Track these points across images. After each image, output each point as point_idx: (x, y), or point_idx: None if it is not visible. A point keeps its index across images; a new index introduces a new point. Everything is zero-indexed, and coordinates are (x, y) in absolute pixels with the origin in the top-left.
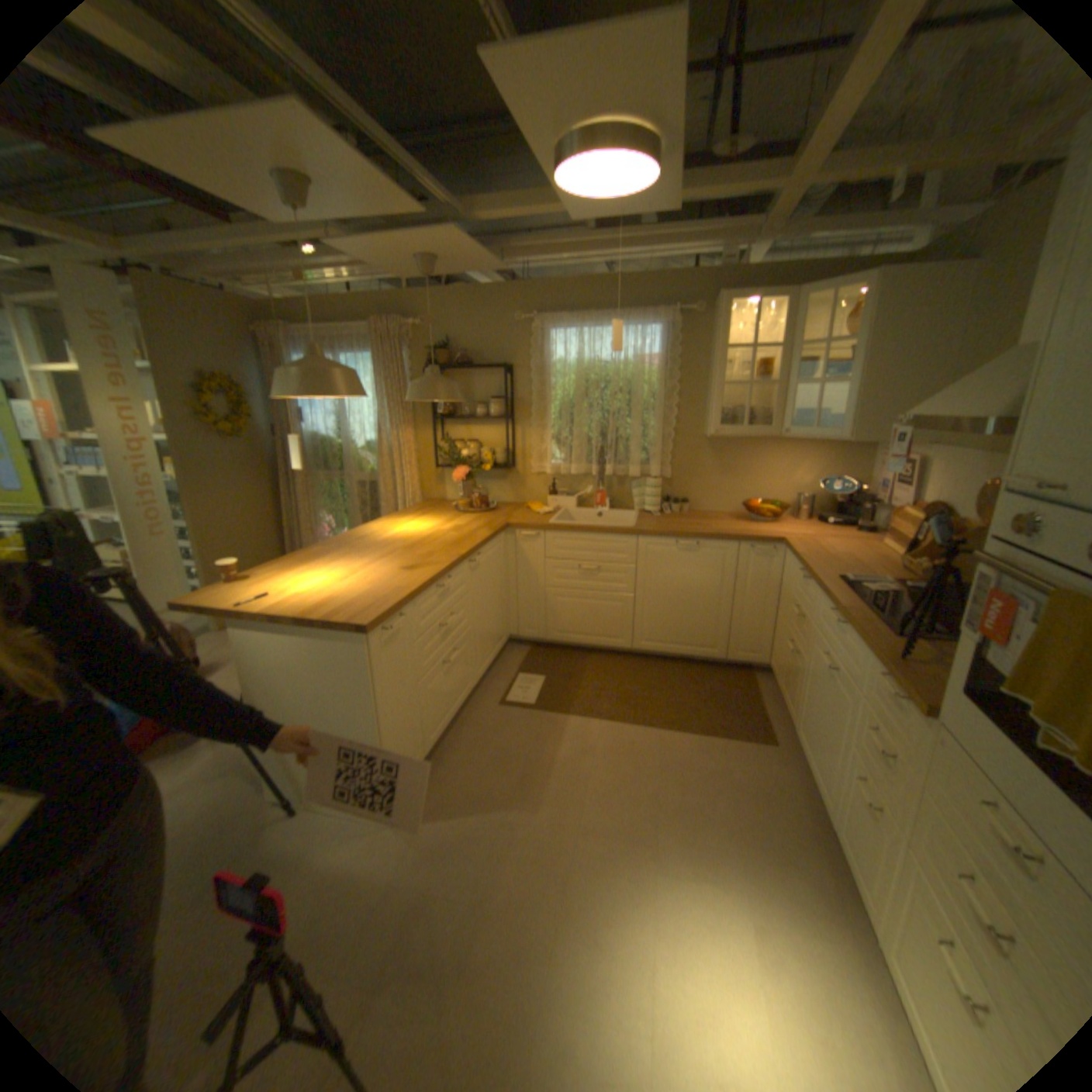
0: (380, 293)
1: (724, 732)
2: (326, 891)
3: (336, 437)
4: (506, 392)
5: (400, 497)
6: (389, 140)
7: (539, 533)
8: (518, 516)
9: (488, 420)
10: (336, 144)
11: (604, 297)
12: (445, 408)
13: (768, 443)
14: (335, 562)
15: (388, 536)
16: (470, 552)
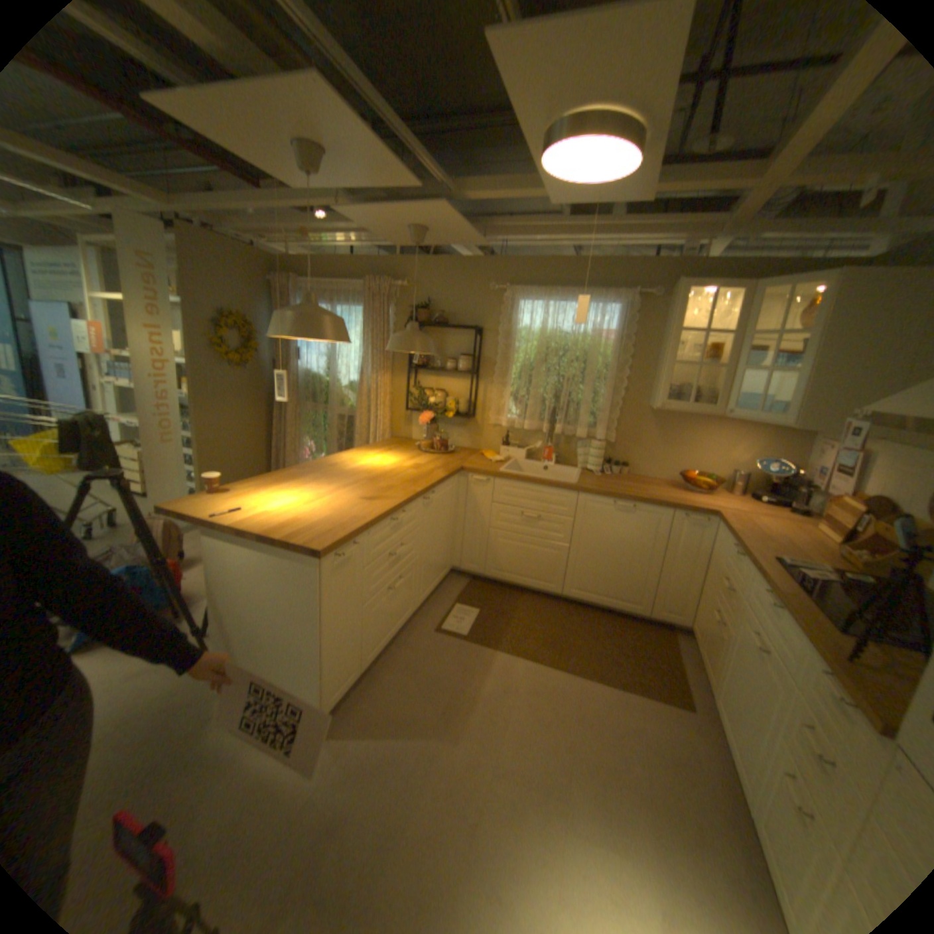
0: (376, 256)
1: (643, 690)
2: (252, 795)
3: (324, 375)
4: (474, 350)
5: (371, 432)
6: (396, 120)
7: (489, 479)
8: (472, 461)
9: (455, 373)
10: (349, 117)
11: (571, 276)
12: (420, 359)
13: (710, 420)
14: (305, 485)
15: (355, 466)
16: (425, 490)
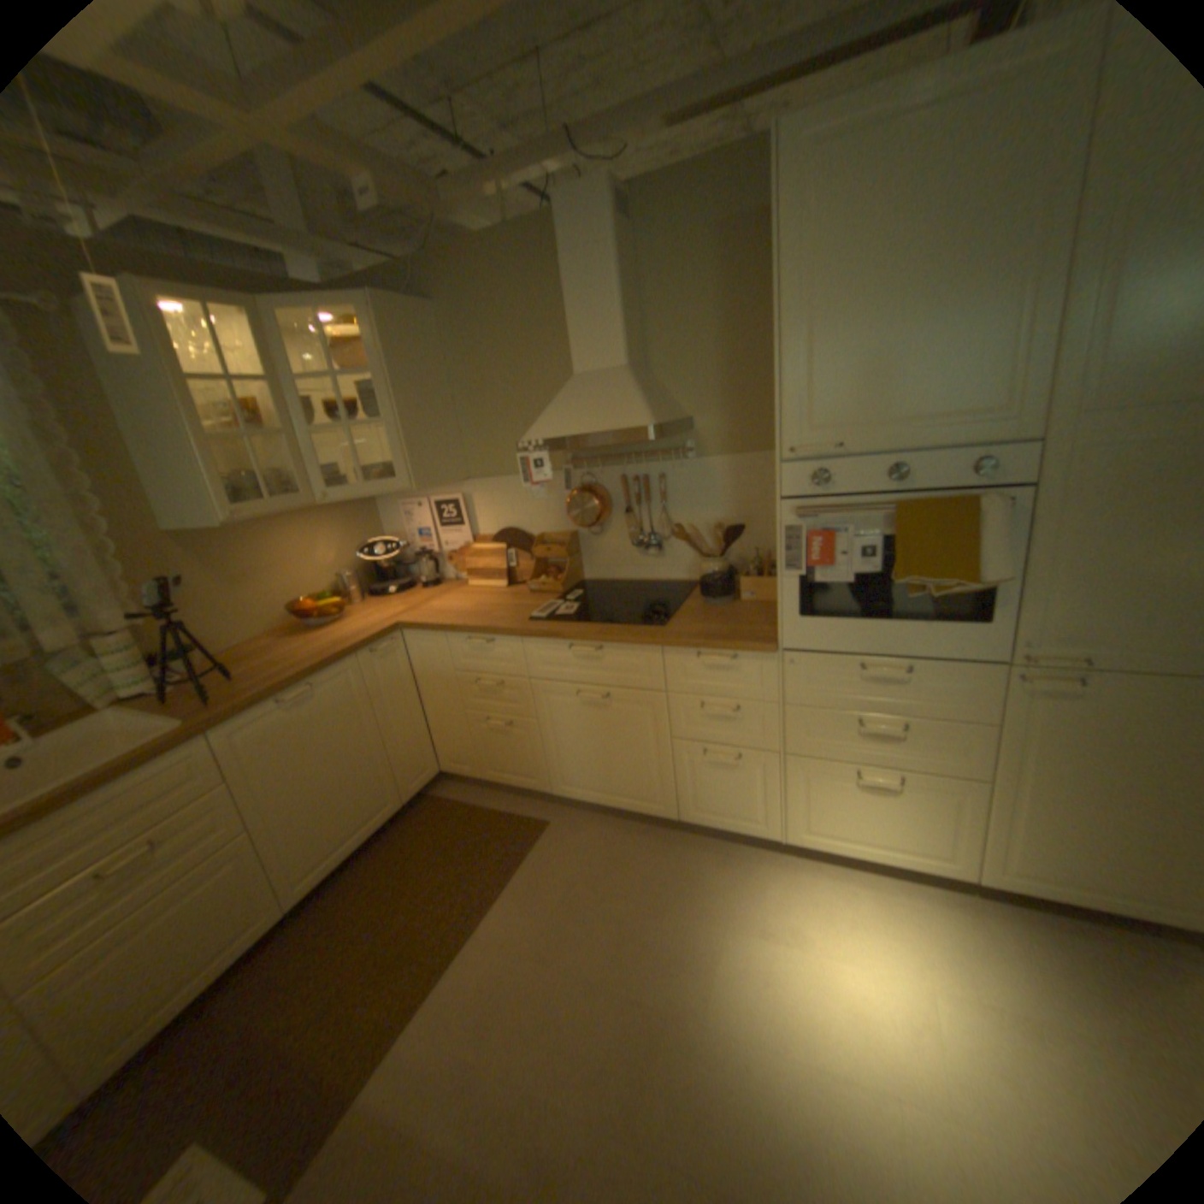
0: None
1: (508, 863)
2: None
3: None
4: None
5: None
6: None
7: None
8: None
9: None
10: None
11: None
12: None
13: (266, 523)
14: None
15: None
16: None
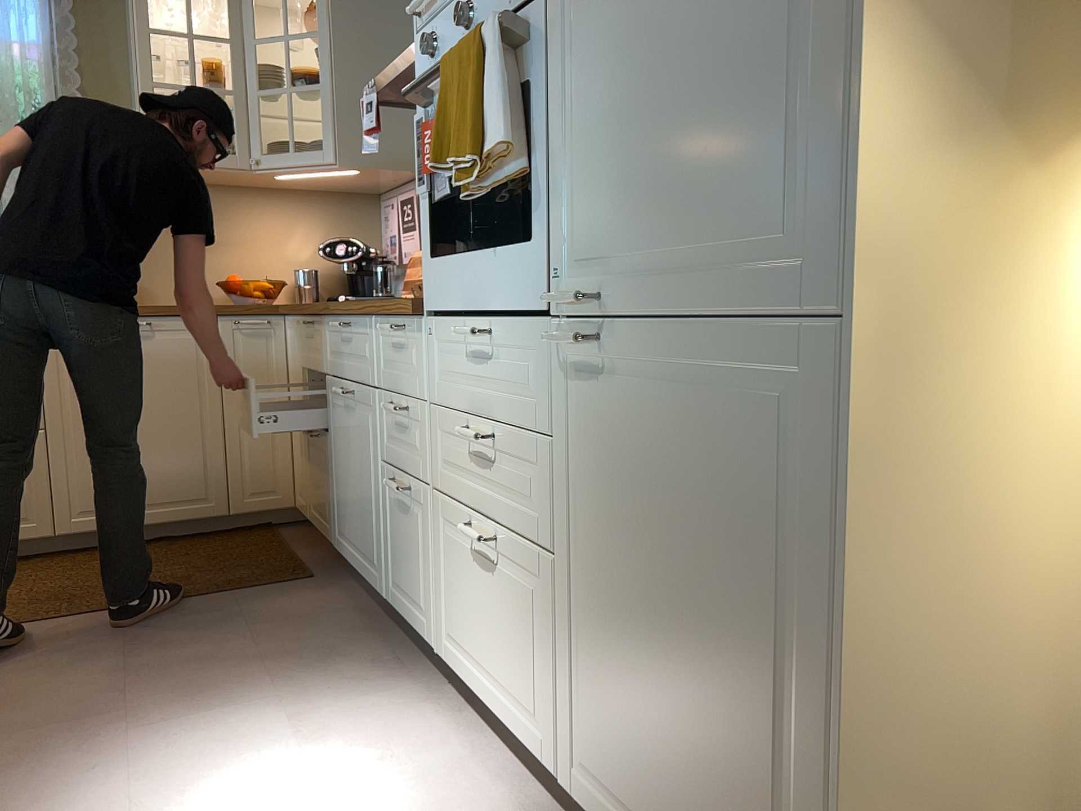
0: None
1: (233, 585)
2: None
3: None
4: None
5: None
6: None
7: None
8: None
9: None
10: None
11: None
12: None
13: (241, 197)
14: None
15: None
16: None
